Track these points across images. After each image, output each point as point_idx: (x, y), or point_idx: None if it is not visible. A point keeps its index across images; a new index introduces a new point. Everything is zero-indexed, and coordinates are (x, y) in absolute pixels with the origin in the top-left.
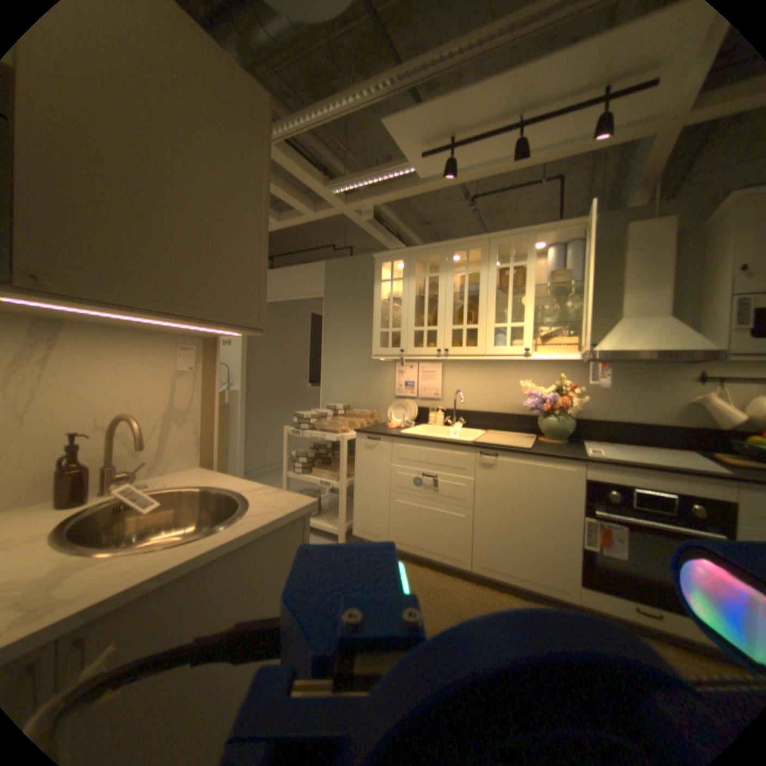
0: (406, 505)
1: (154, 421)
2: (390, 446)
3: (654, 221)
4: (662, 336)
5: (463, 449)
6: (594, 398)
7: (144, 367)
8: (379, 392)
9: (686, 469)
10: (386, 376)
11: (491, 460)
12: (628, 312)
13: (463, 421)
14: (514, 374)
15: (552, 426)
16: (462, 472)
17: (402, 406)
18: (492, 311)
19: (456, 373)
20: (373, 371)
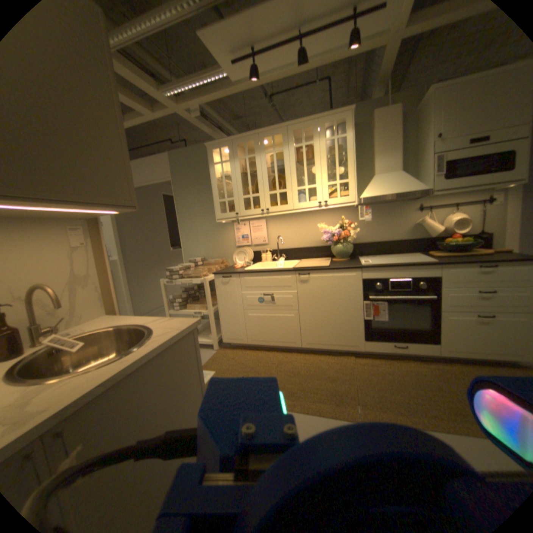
0: (255, 316)
1: (60, 287)
2: (239, 279)
3: (389, 107)
4: (398, 184)
5: (287, 273)
6: (362, 228)
7: (41, 246)
8: (224, 245)
9: (415, 262)
10: (228, 233)
11: (305, 277)
12: (378, 170)
13: (284, 256)
14: (313, 220)
15: (339, 250)
16: (289, 288)
17: (243, 252)
18: (294, 178)
19: (275, 224)
20: (218, 230)
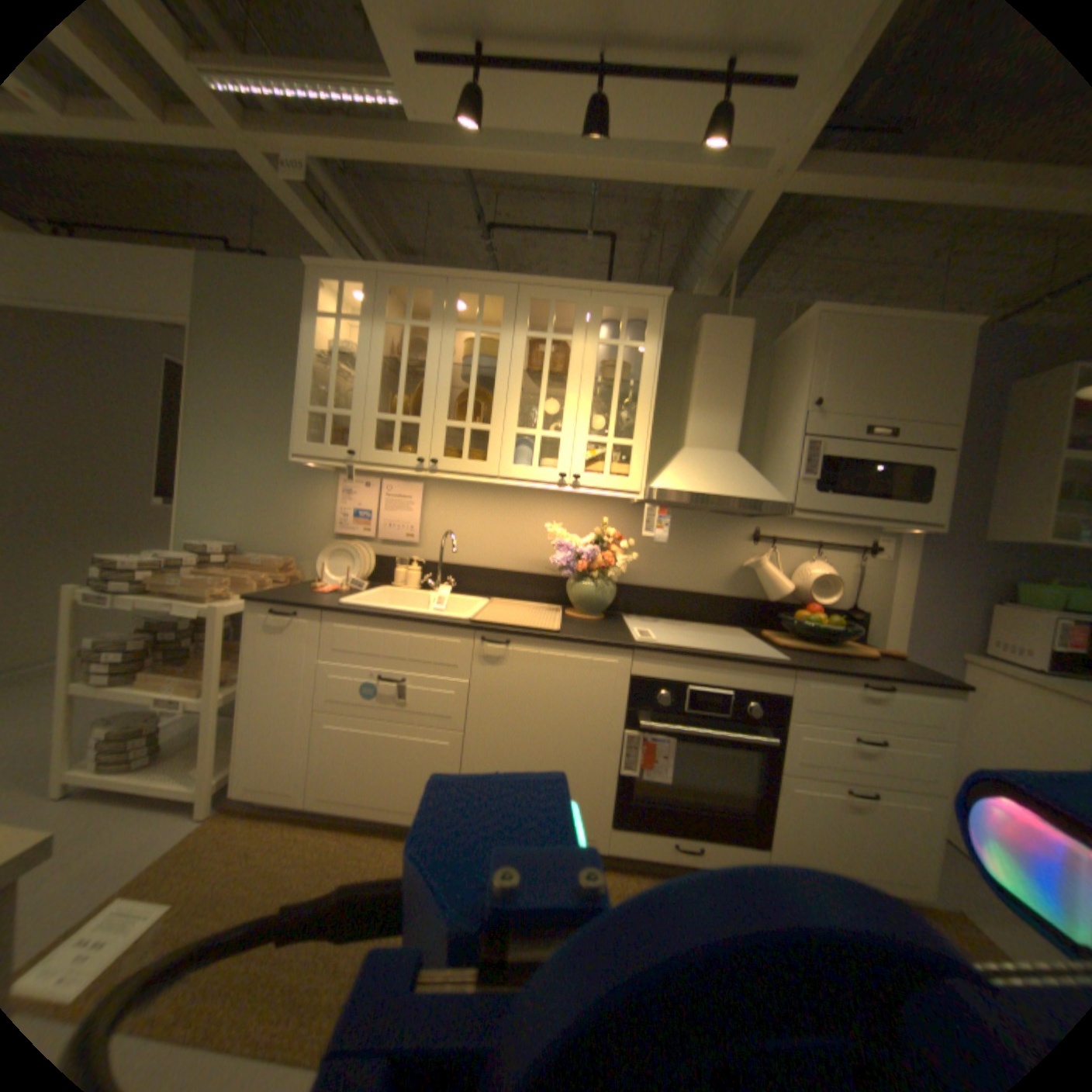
0: (344, 734)
1: None
2: (319, 628)
3: (731, 321)
4: (729, 478)
5: (455, 633)
6: (639, 555)
7: None
8: (303, 526)
9: (745, 656)
10: (319, 499)
11: (499, 651)
12: (692, 440)
13: (453, 583)
14: (537, 513)
15: (586, 595)
16: (451, 671)
17: (349, 555)
18: (513, 408)
19: (448, 503)
20: (294, 486)
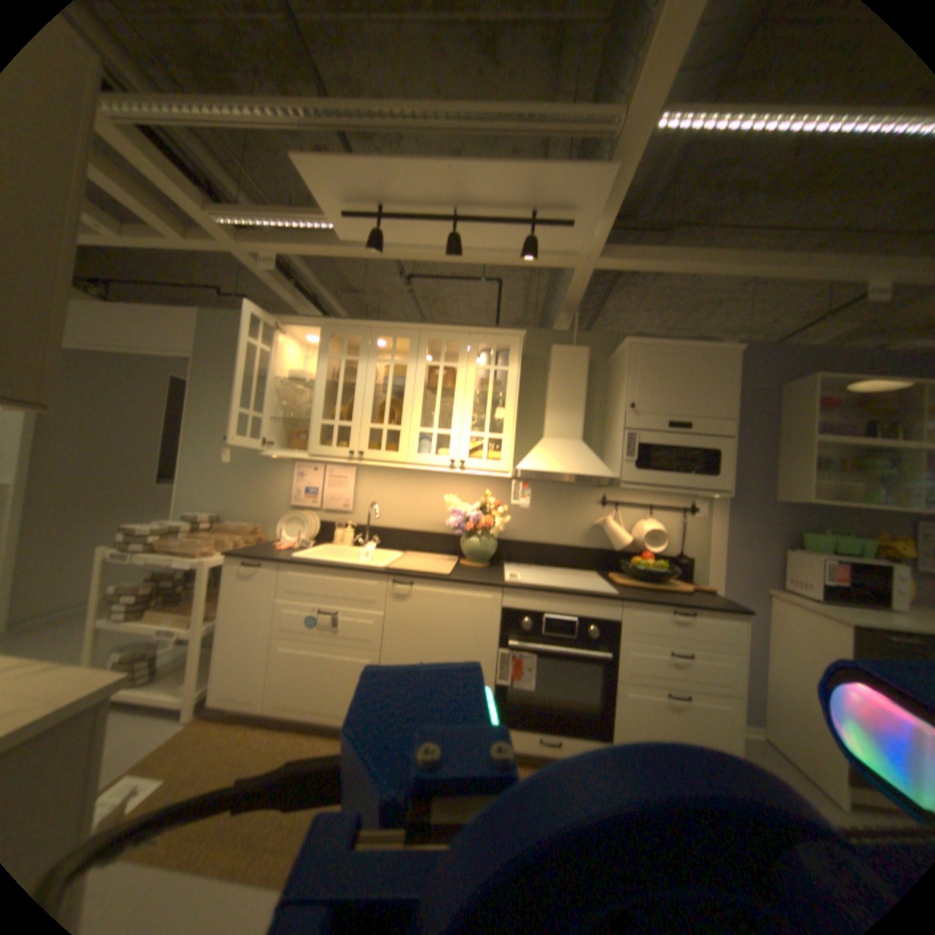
0: (291, 657)
1: None
2: (275, 577)
3: (571, 349)
4: (573, 460)
5: (372, 579)
6: (516, 518)
7: None
8: (267, 501)
9: (585, 592)
10: (279, 481)
11: (404, 592)
12: (547, 433)
13: (377, 542)
14: (439, 488)
15: (473, 549)
16: (369, 607)
17: (299, 522)
18: (418, 414)
19: (373, 482)
20: (260, 472)
